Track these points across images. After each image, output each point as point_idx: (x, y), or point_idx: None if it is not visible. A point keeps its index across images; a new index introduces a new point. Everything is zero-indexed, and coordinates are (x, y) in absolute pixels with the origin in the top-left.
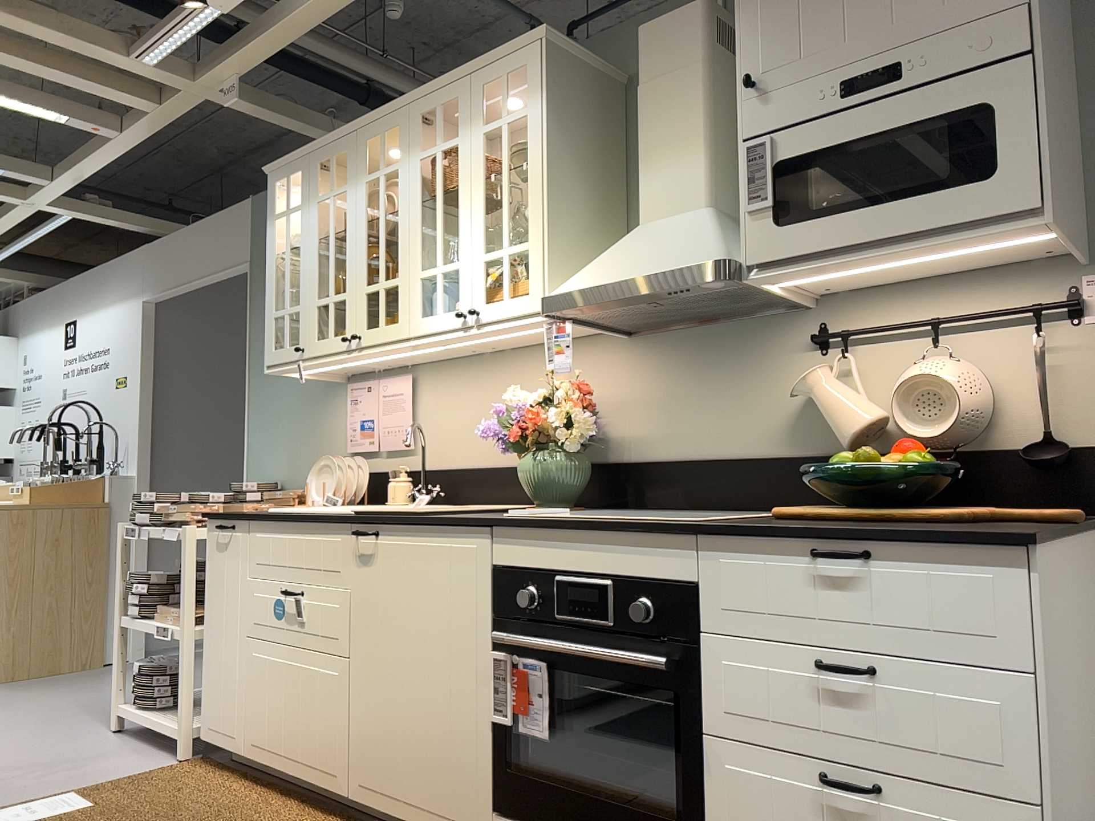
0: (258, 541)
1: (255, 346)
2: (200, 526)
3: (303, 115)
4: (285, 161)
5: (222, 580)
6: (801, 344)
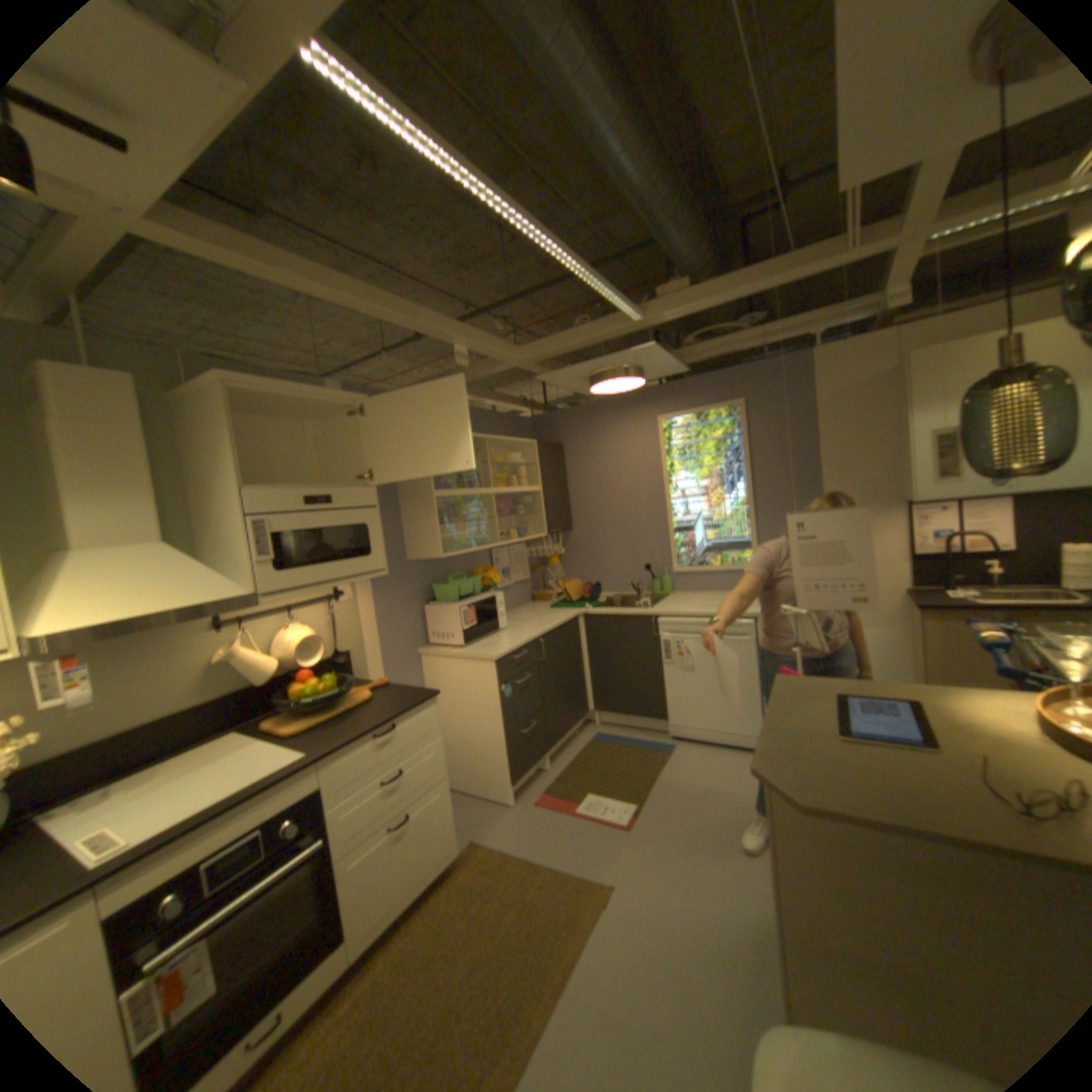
0: None
1: None
2: None
3: None
4: None
5: None
6: (202, 628)
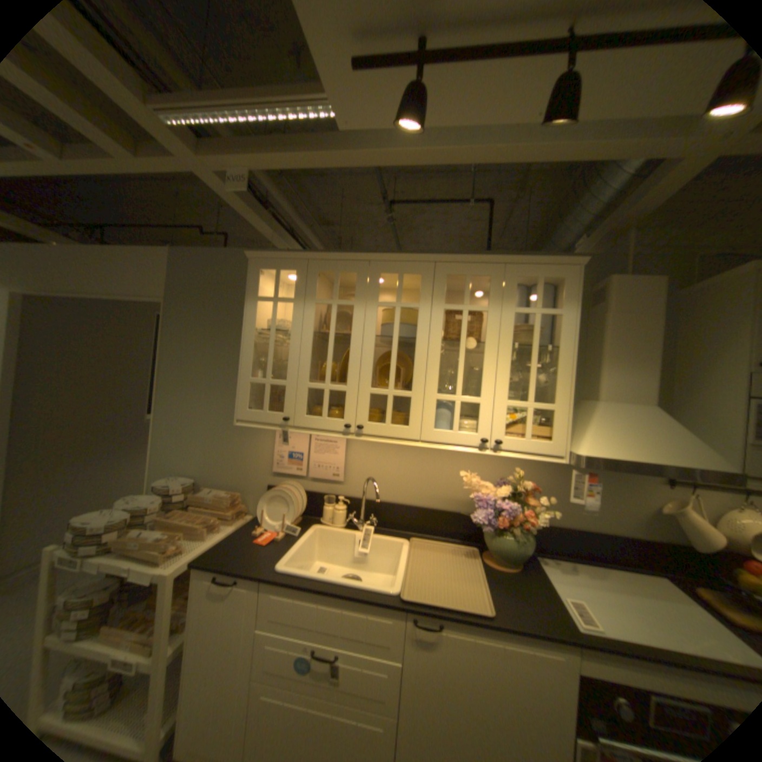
0: (273, 603)
1: (166, 367)
2: (162, 559)
3: (258, 208)
4: (276, 255)
5: (214, 628)
6: (659, 481)
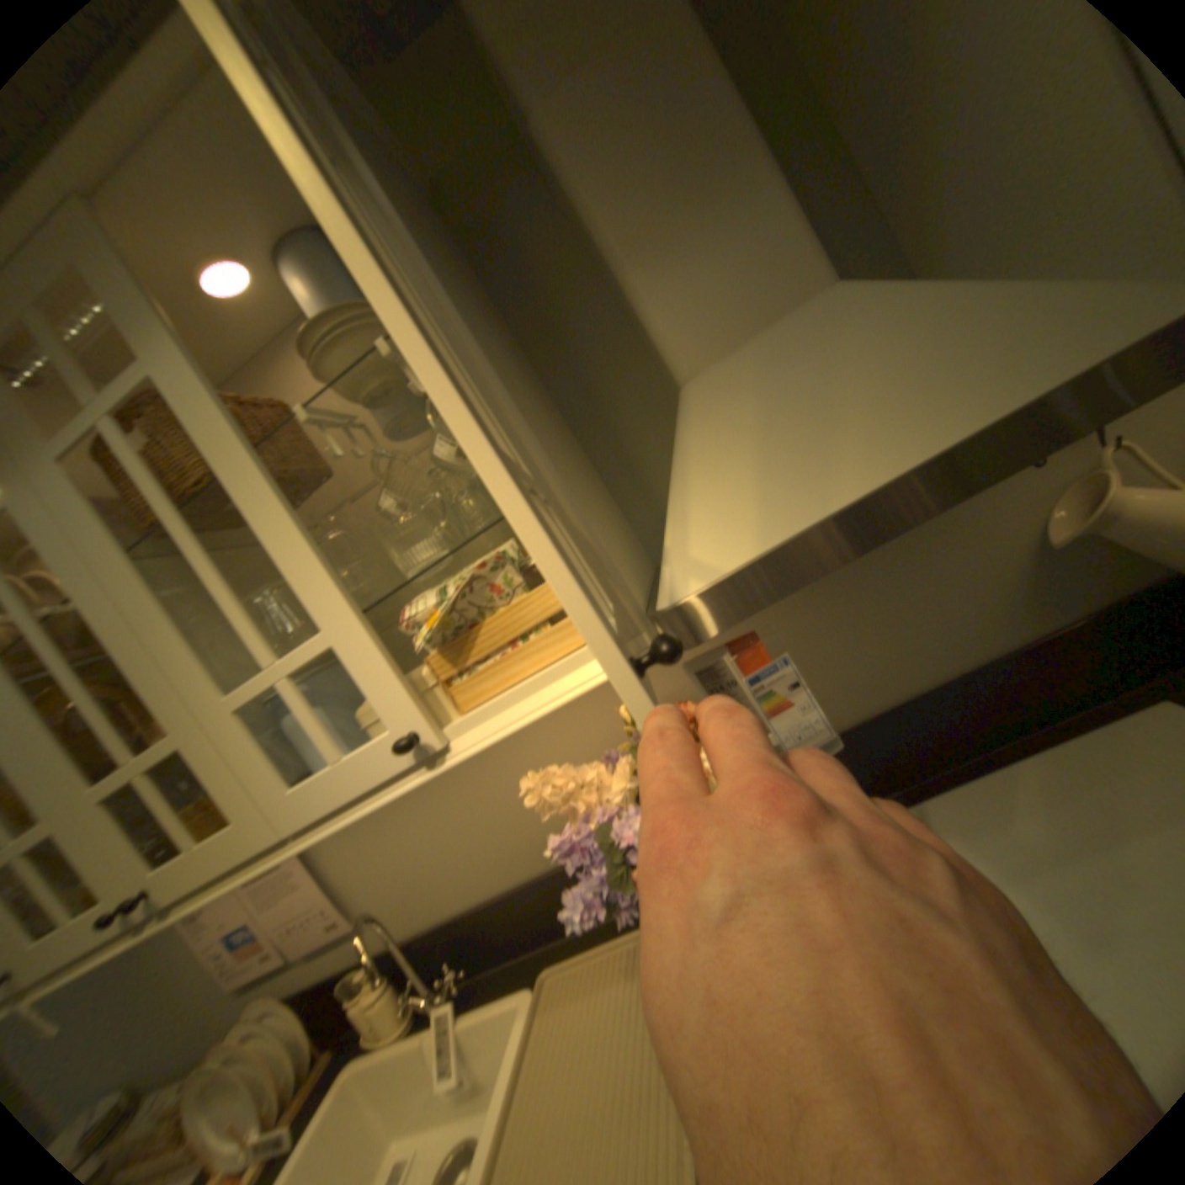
0: None
1: None
2: None
3: None
4: None
5: None
6: None
